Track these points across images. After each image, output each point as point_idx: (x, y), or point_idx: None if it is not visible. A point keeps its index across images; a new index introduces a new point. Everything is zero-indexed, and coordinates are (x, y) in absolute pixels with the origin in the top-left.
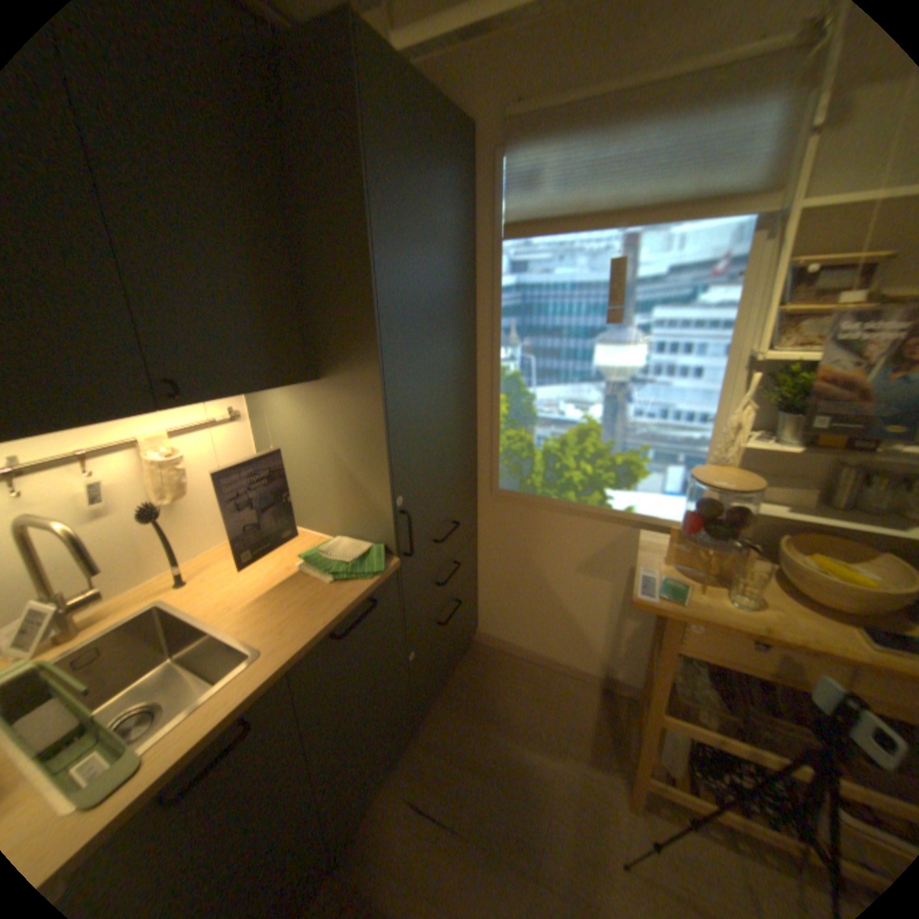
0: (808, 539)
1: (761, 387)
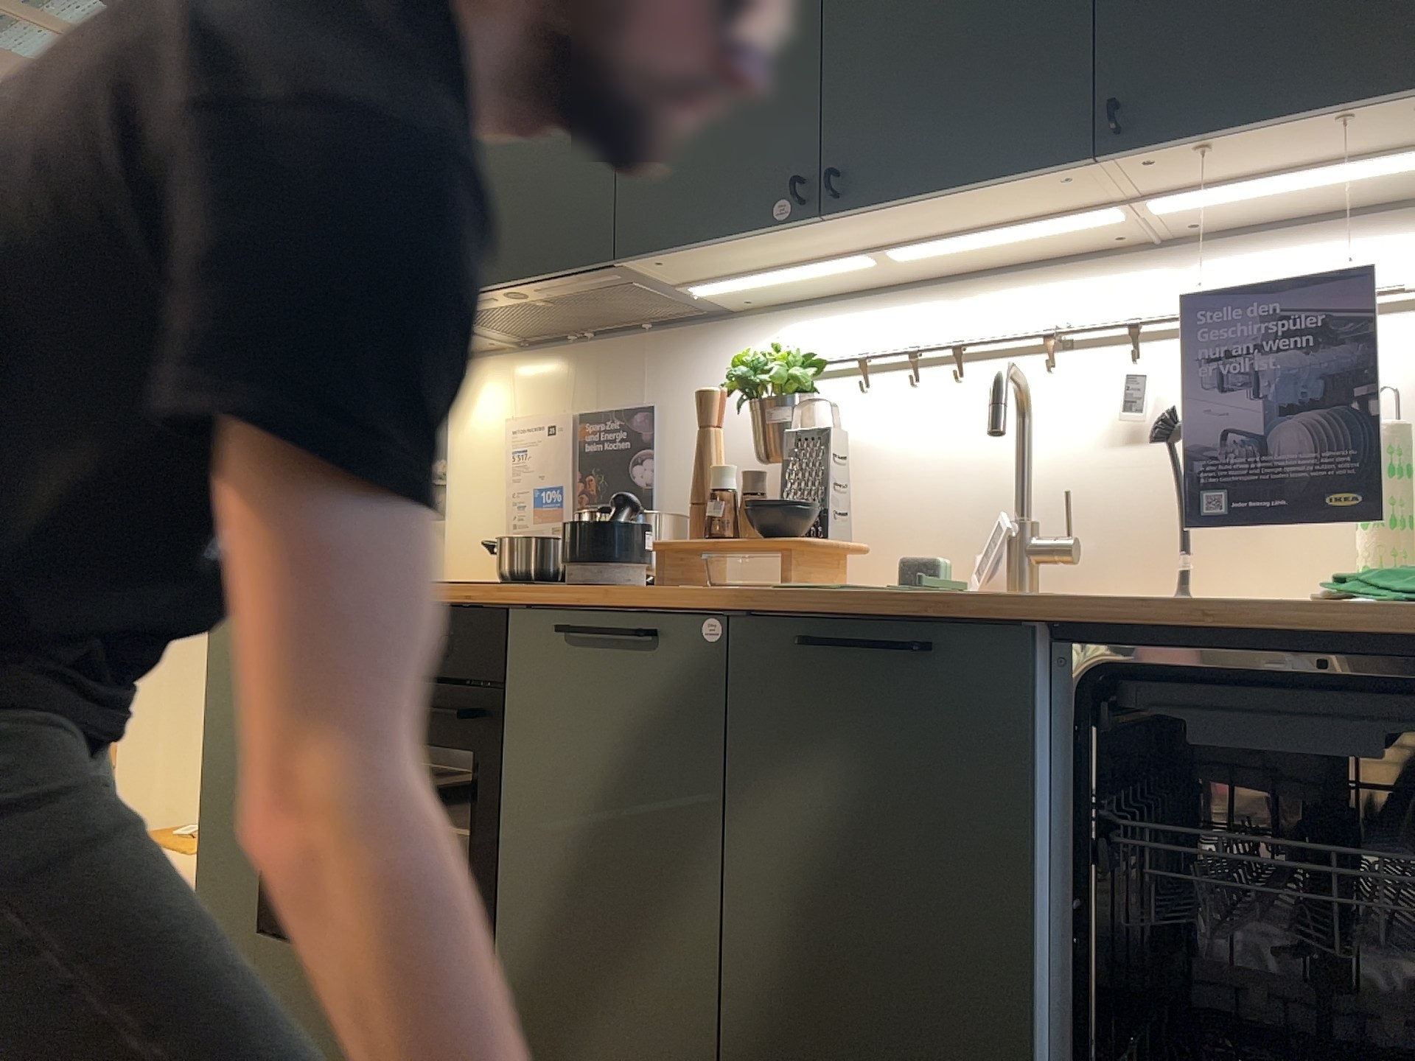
0: None
1: None
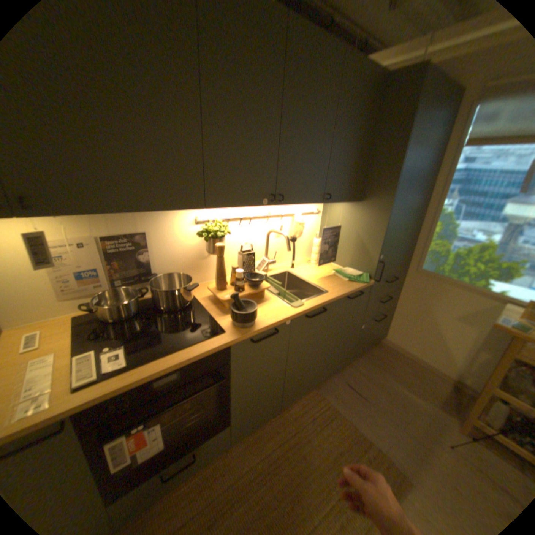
0: None
1: None
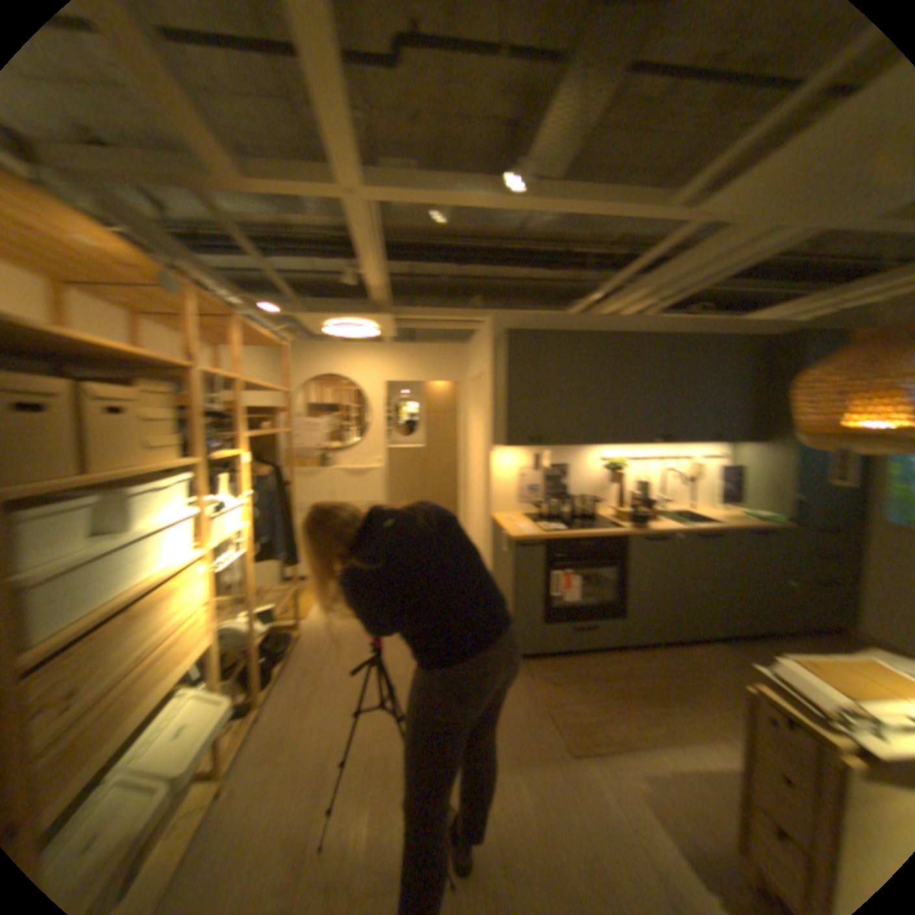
0: None
1: None
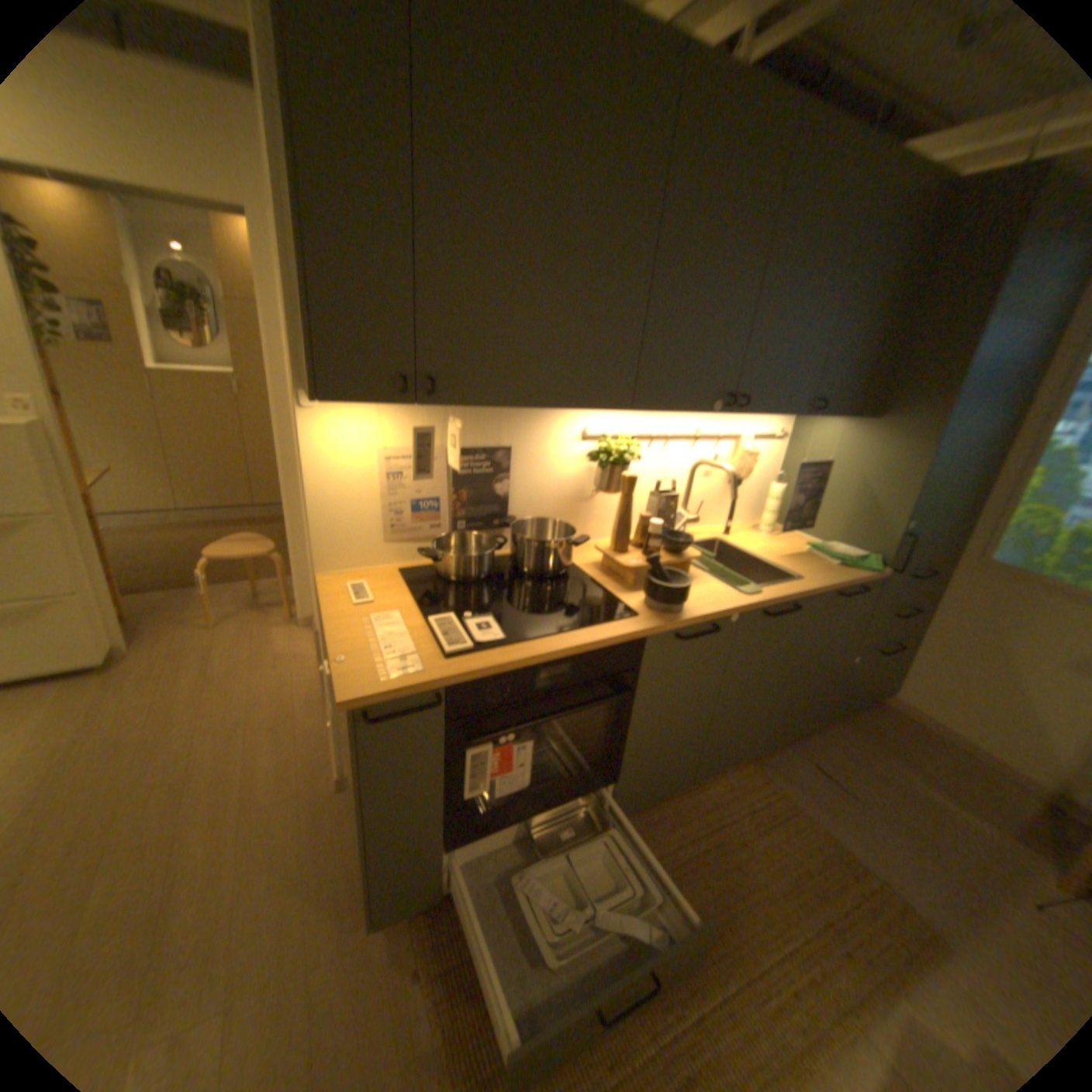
0: None
1: None
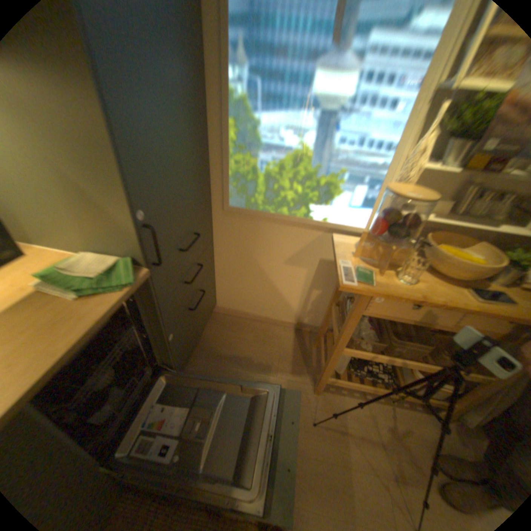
0: (439, 234)
1: (438, 118)
